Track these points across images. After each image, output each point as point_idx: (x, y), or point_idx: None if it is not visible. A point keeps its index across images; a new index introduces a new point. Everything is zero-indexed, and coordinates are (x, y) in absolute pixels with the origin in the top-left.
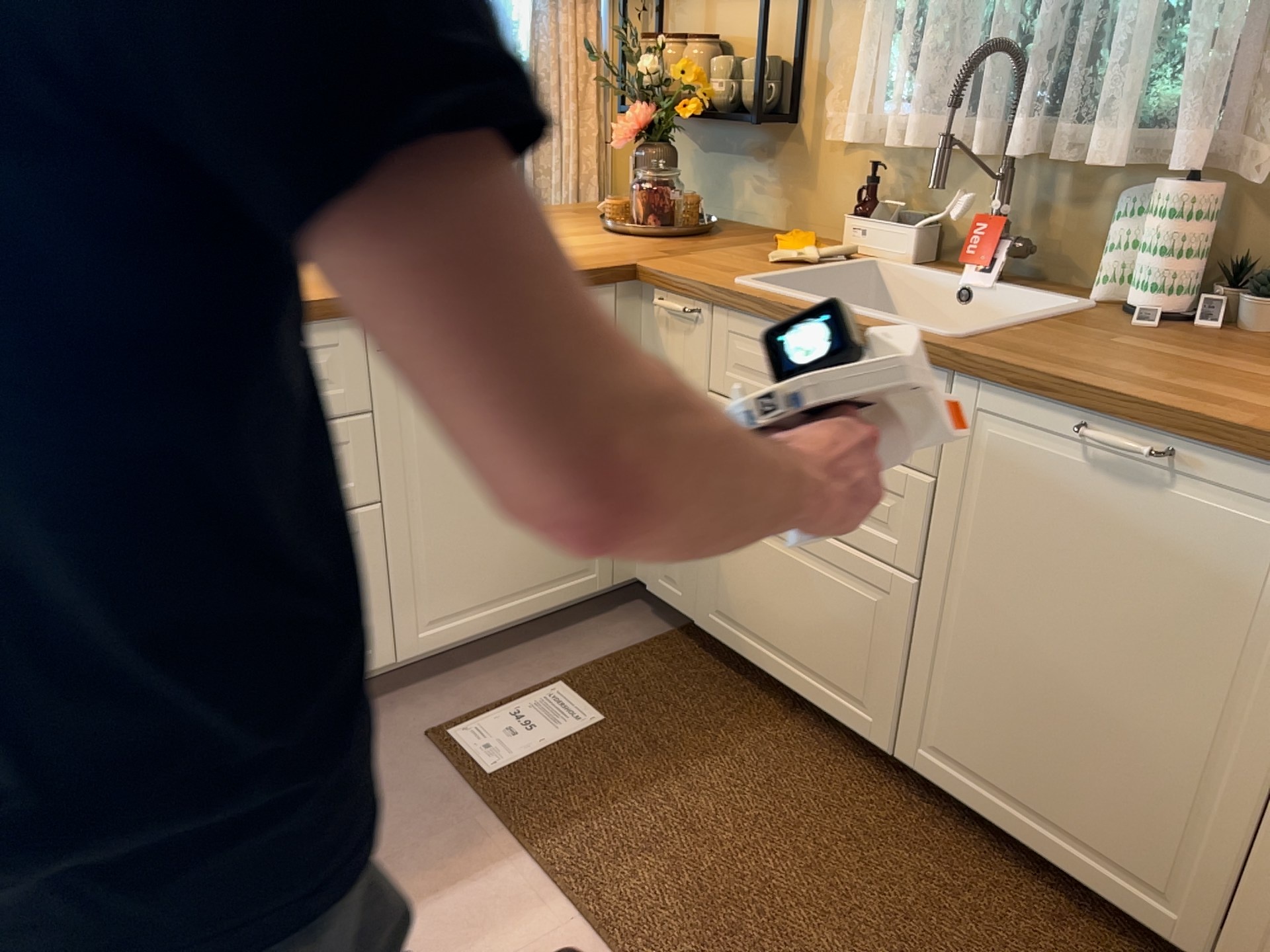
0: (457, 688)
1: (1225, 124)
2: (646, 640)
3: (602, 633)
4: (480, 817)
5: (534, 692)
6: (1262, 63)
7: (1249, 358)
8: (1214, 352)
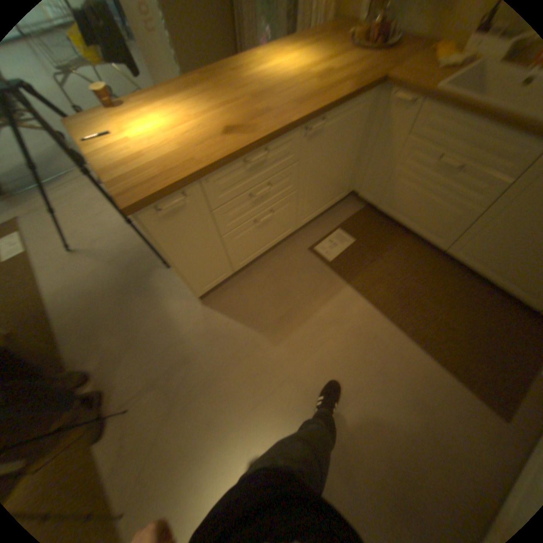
0: (309, 233)
1: None
2: (357, 211)
3: (343, 209)
4: (331, 276)
5: (331, 233)
6: None
7: None
8: None
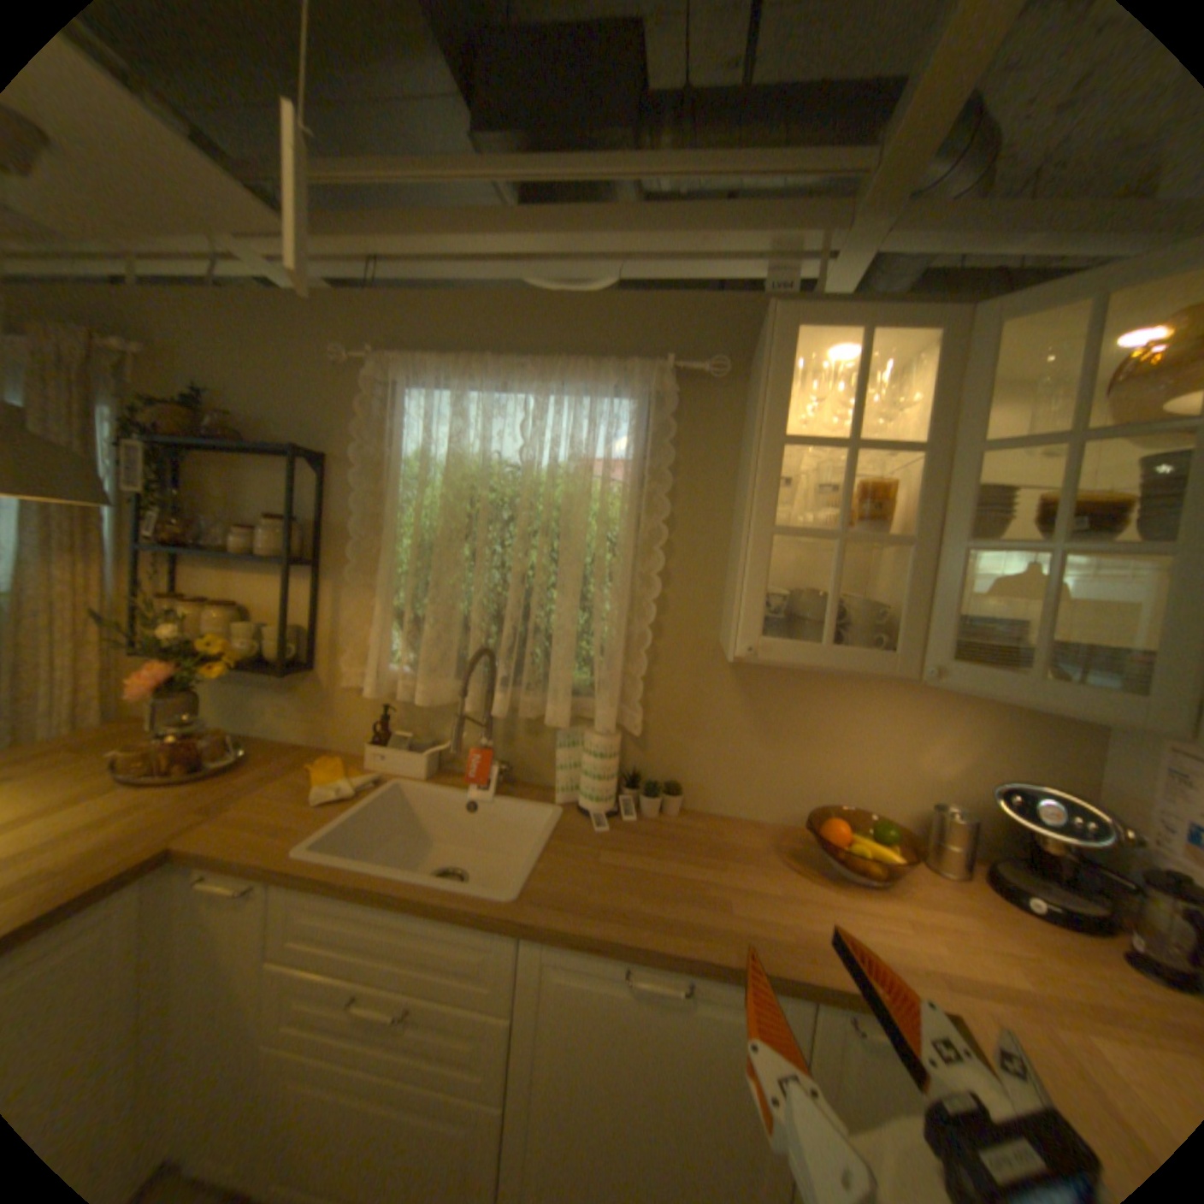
0: None
1: (618, 698)
2: None
3: None
4: None
5: None
6: (628, 663)
7: (672, 852)
8: (653, 851)
